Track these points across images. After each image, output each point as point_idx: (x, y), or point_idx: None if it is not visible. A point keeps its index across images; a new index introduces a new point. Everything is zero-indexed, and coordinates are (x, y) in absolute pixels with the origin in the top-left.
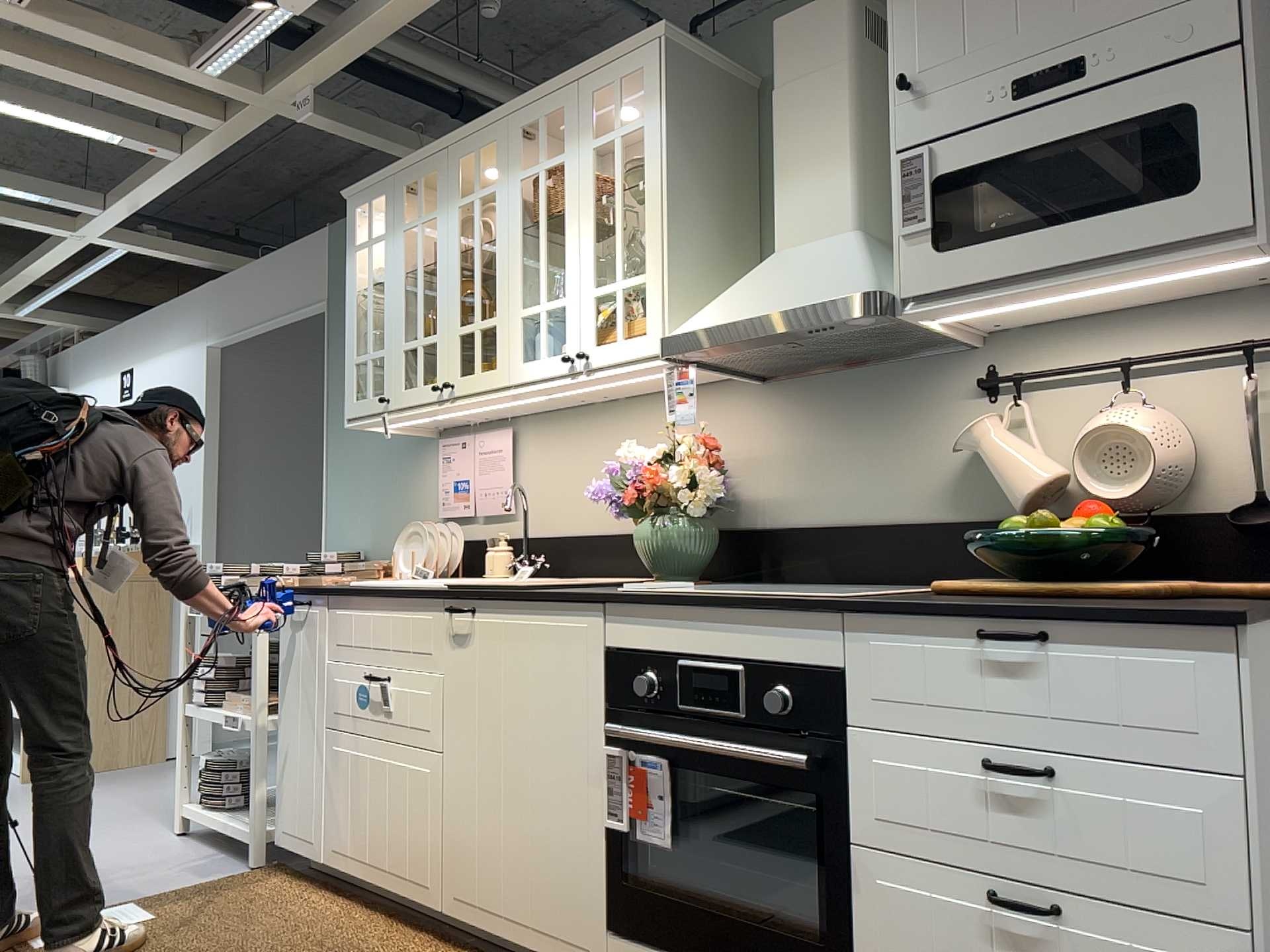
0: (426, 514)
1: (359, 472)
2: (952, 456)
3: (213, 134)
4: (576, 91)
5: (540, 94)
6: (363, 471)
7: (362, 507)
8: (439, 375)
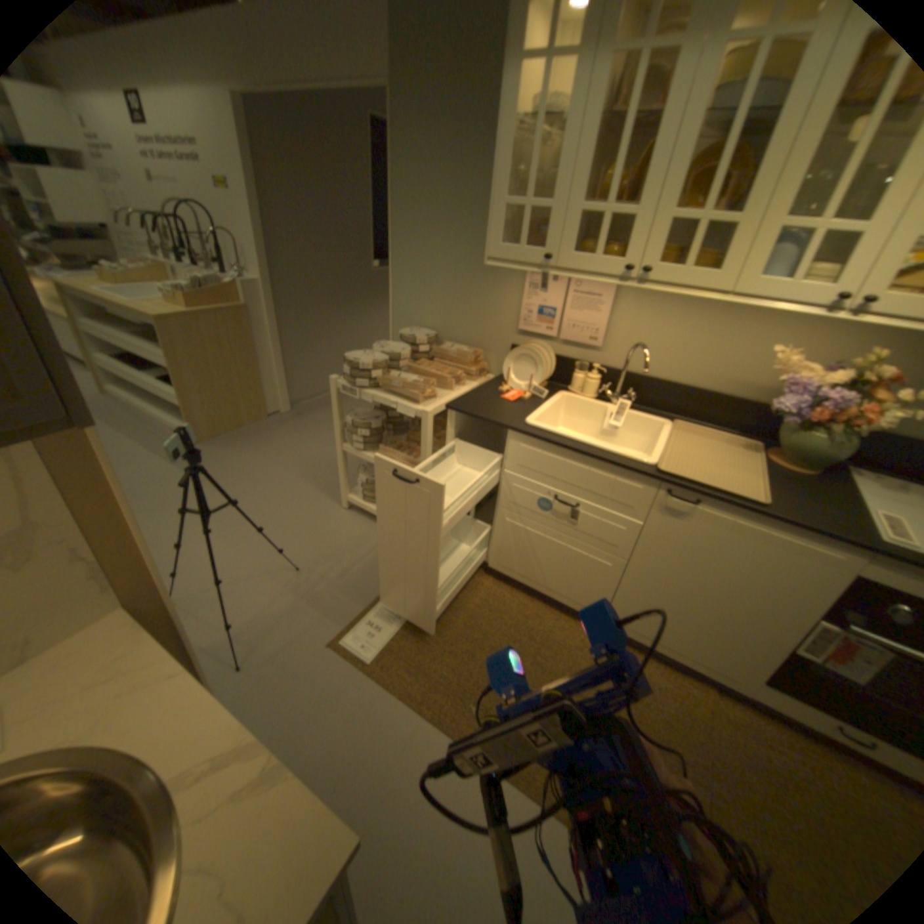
0: (502, 323)
1: (427, 270)
2: None
3: None
4: None
5: None
6: (433, 270)
7: (431, 299)
8: (630, 254)
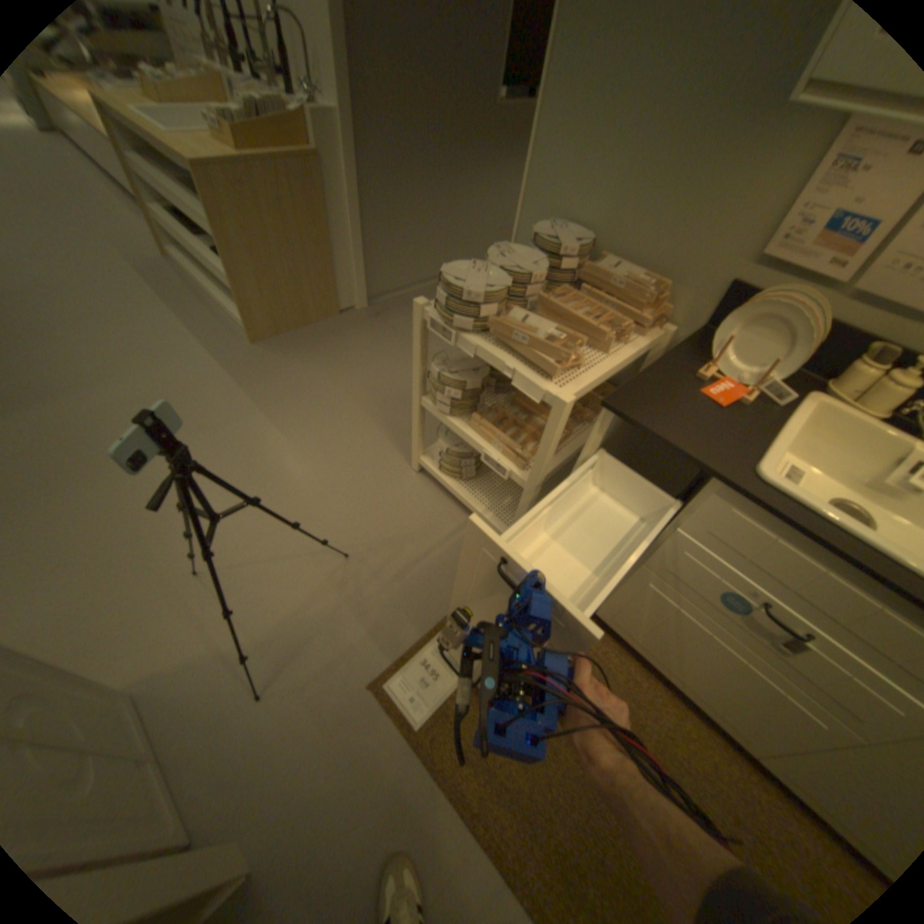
0: (732, 231)
1: (612, 104)
2: None
3: None
4: None
5: None
6: (622, 106)
7: (604, 167)
8: None
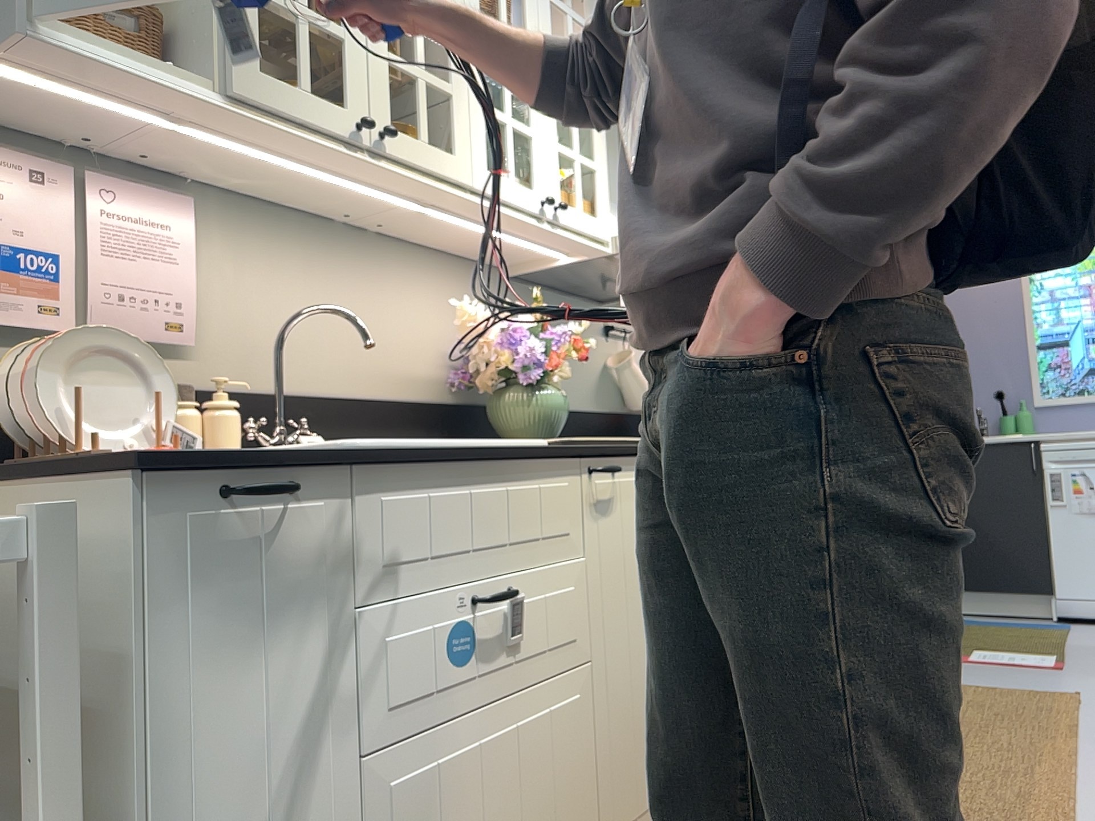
0: None
1: None
2: (598, 369)
3: None
4: None
5: None
6: None
7: None
8: (352, 101)
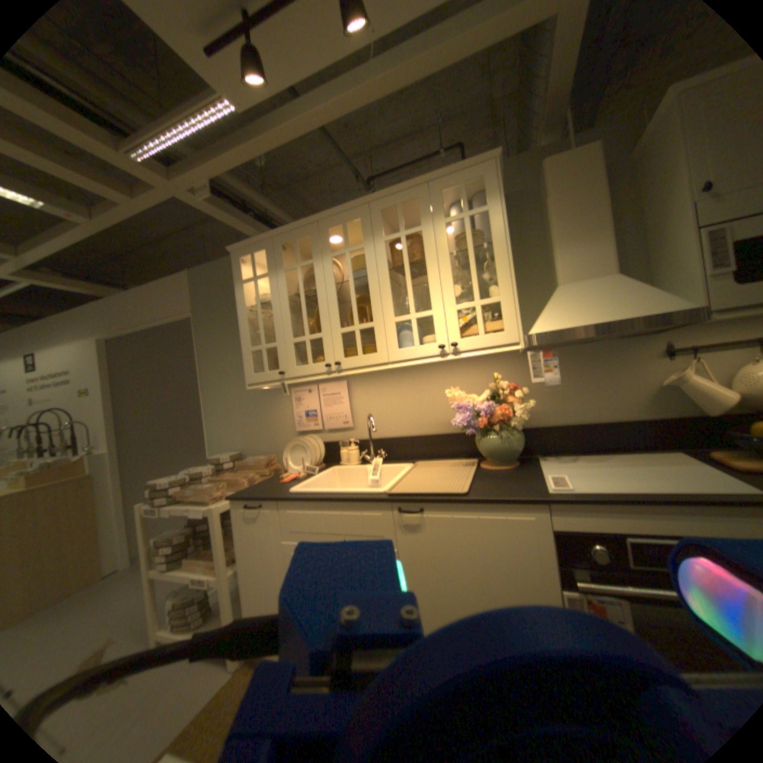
0: (285, 429)
1: (229, 408)
2: (650, 387)
3: (116, 204)
4: (427, 186)
5: (397, 188)
6: (232, 407)
7: (234, 427)
8: (327, 357)
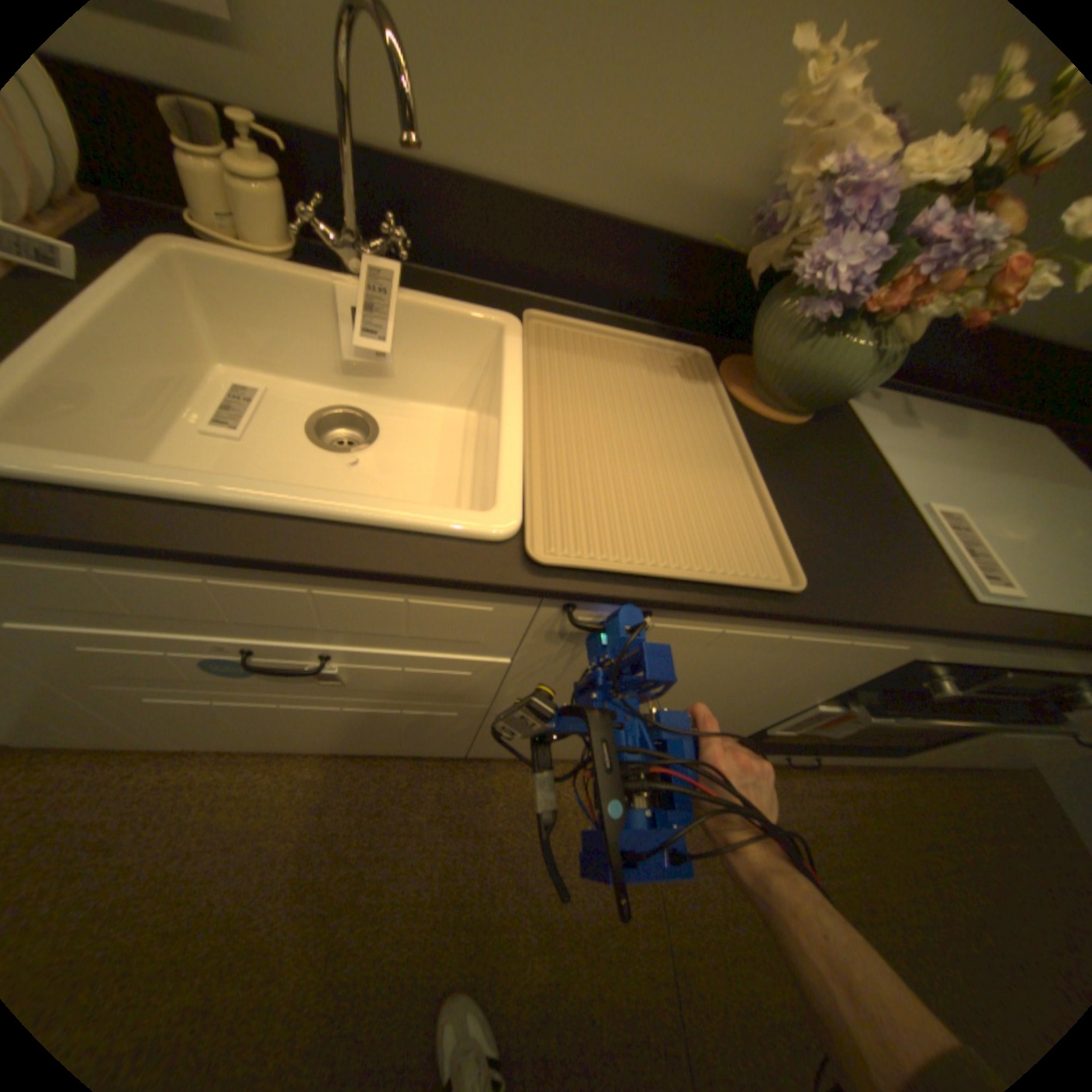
0: None
1: None
2: None
3: None
4: None
5: None
6: None
7: None
8: None
